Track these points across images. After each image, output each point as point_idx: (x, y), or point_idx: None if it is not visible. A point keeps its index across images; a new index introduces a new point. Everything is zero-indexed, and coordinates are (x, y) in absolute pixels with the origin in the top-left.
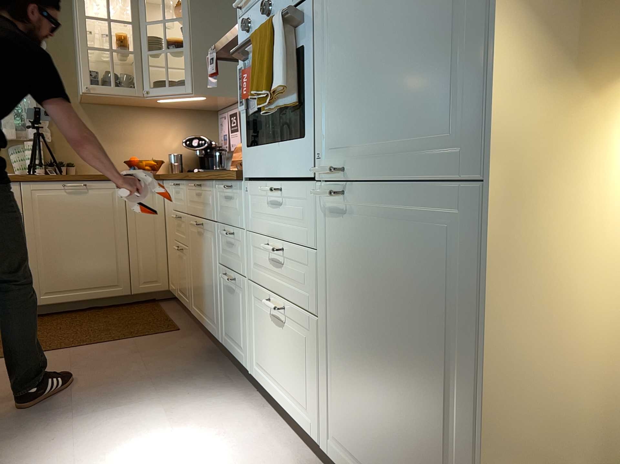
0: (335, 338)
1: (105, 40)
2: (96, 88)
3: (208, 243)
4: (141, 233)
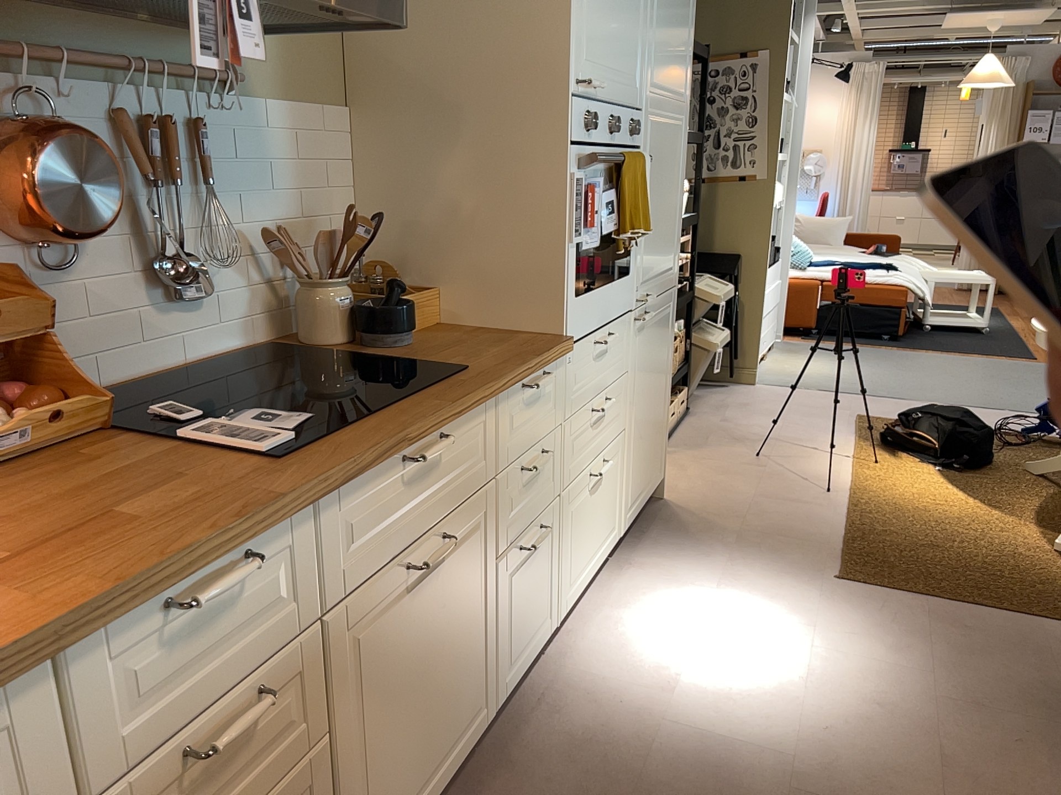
0: (633, 427)
1: None
2: None
3: (462, 561)
4: None
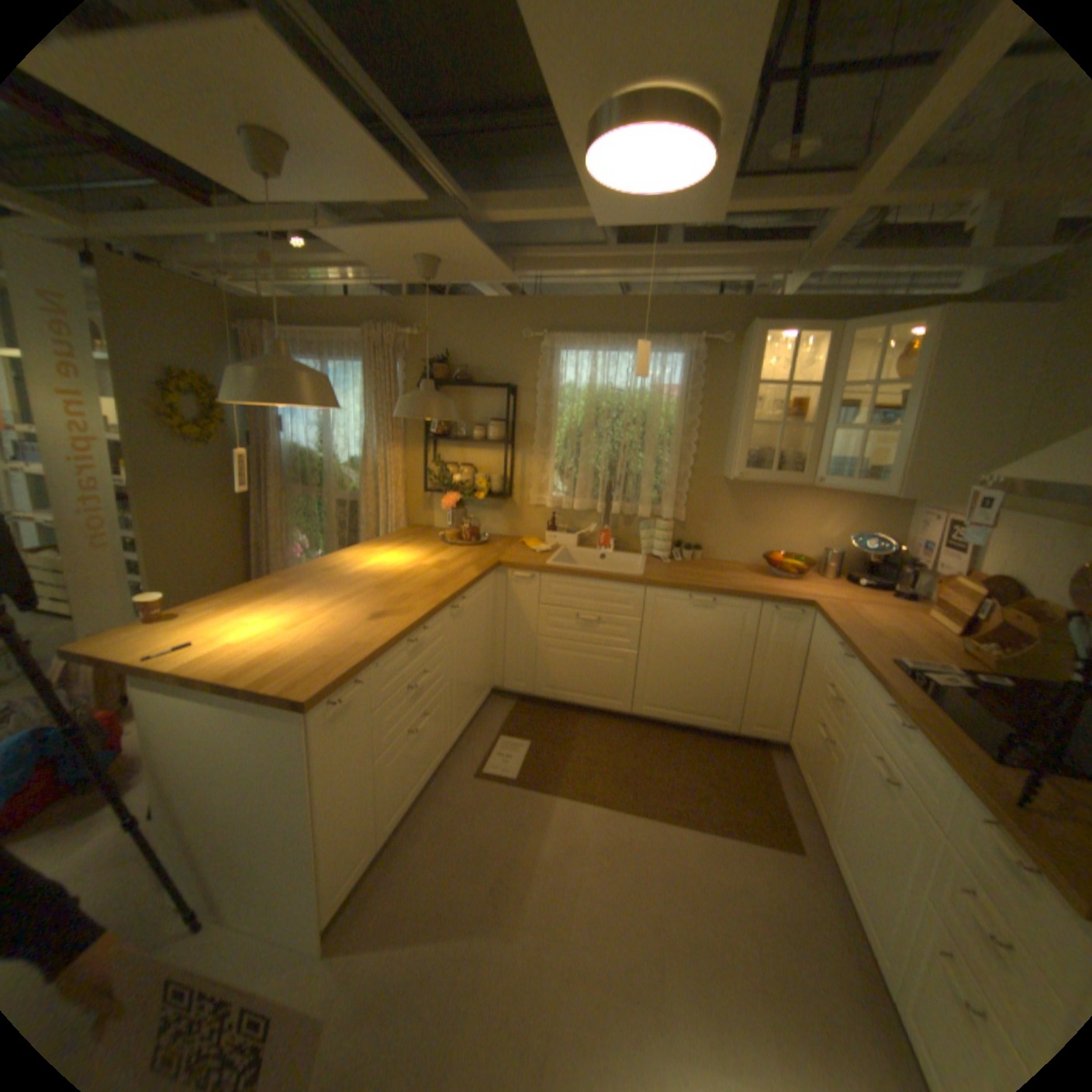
0: None
1: (776, 407)
2: (752, 474)
3: (907, 832)
4: (770, 668)
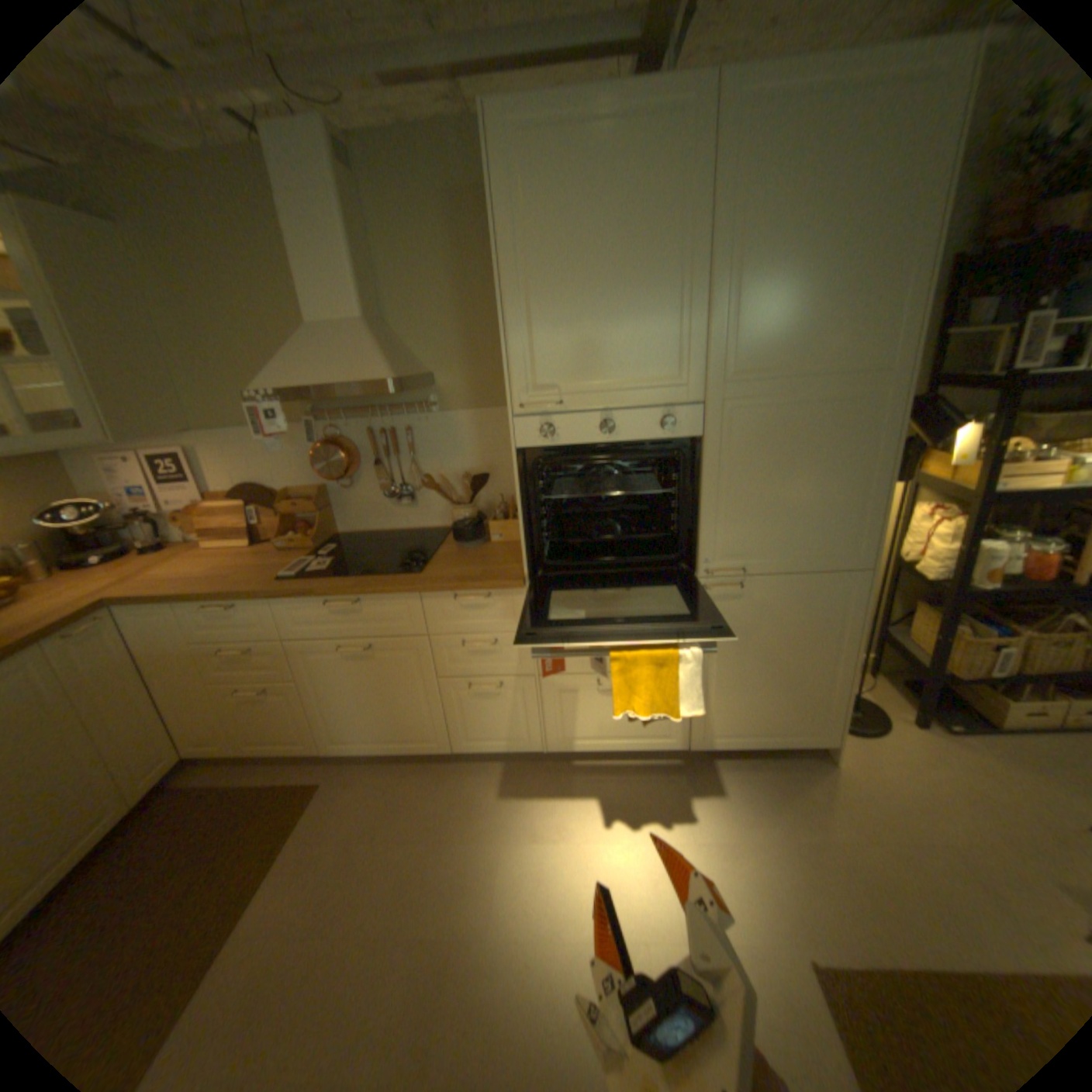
0: (711, 676)
1: None
2: None
3: (395, 664)
4: (109, 709)
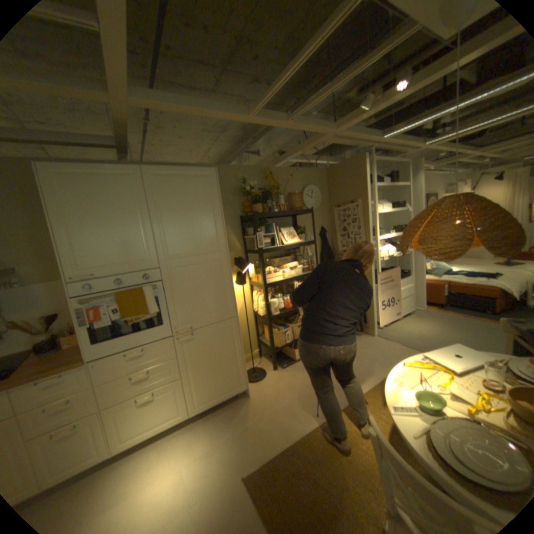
0: (189, 377)
1: None
2: None
3: None
4: None
